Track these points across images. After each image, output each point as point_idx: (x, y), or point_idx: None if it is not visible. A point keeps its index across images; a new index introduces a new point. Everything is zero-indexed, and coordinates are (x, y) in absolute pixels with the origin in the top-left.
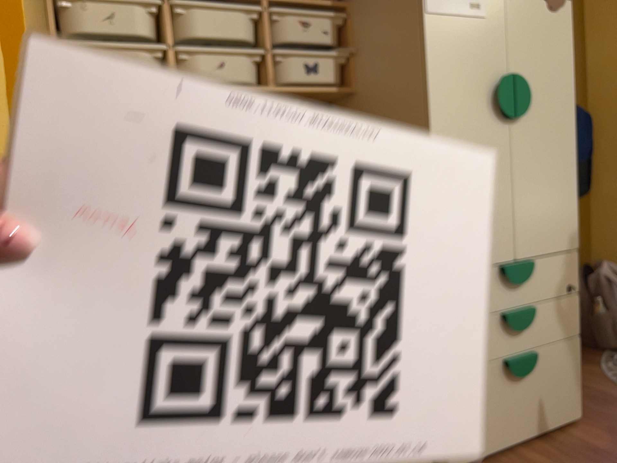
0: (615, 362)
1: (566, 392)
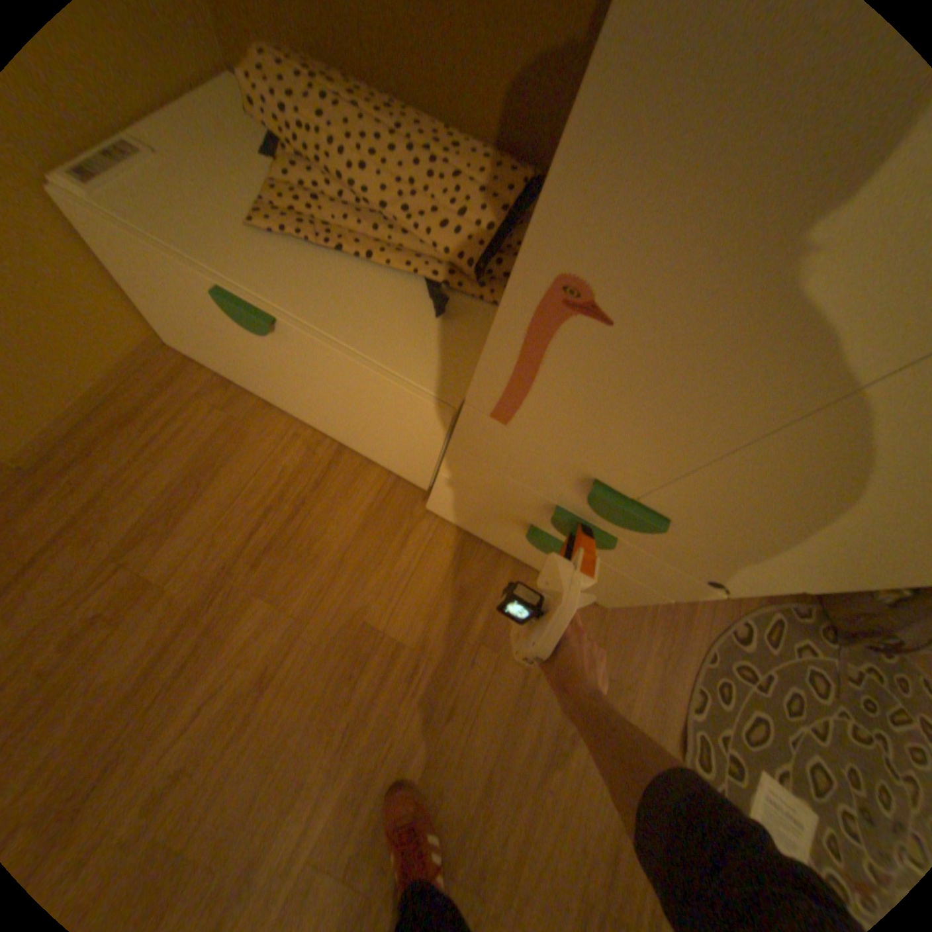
0: (778, 621)
1: (599, 590)
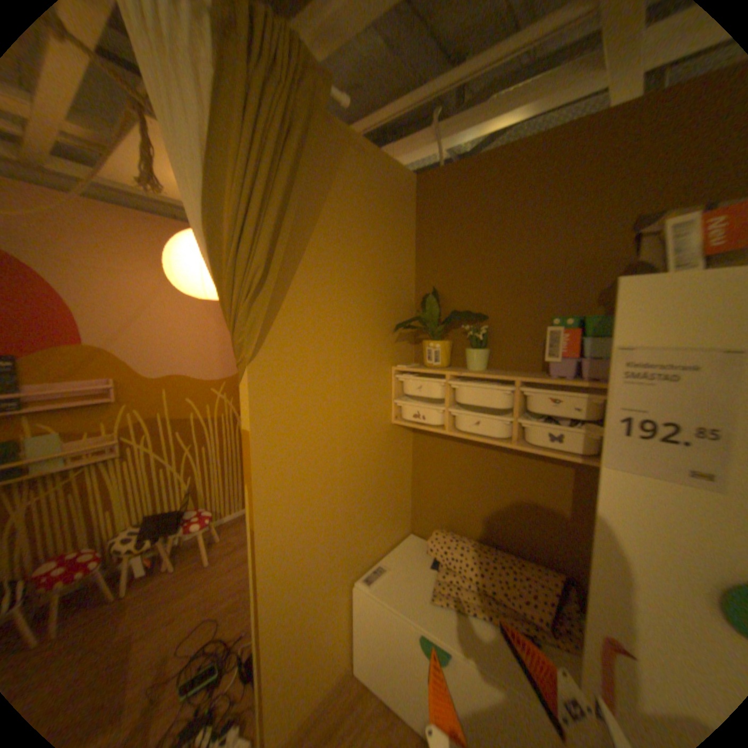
0: None
1: None
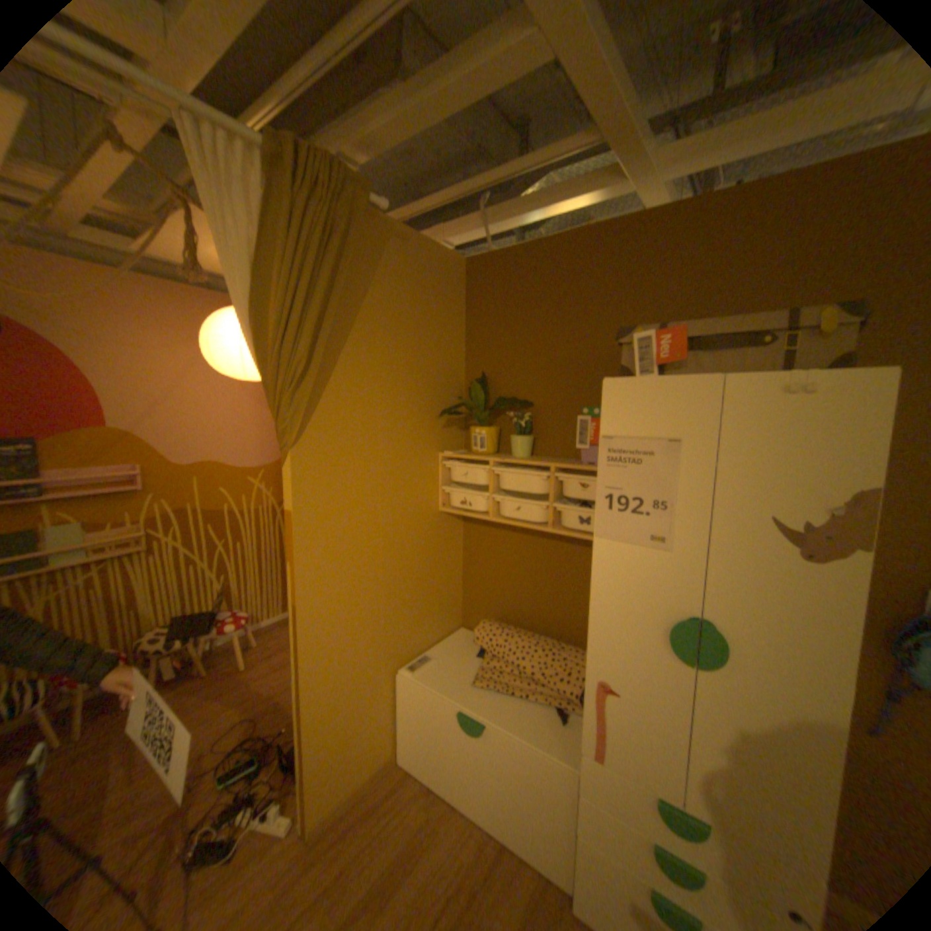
0: None
1: None
